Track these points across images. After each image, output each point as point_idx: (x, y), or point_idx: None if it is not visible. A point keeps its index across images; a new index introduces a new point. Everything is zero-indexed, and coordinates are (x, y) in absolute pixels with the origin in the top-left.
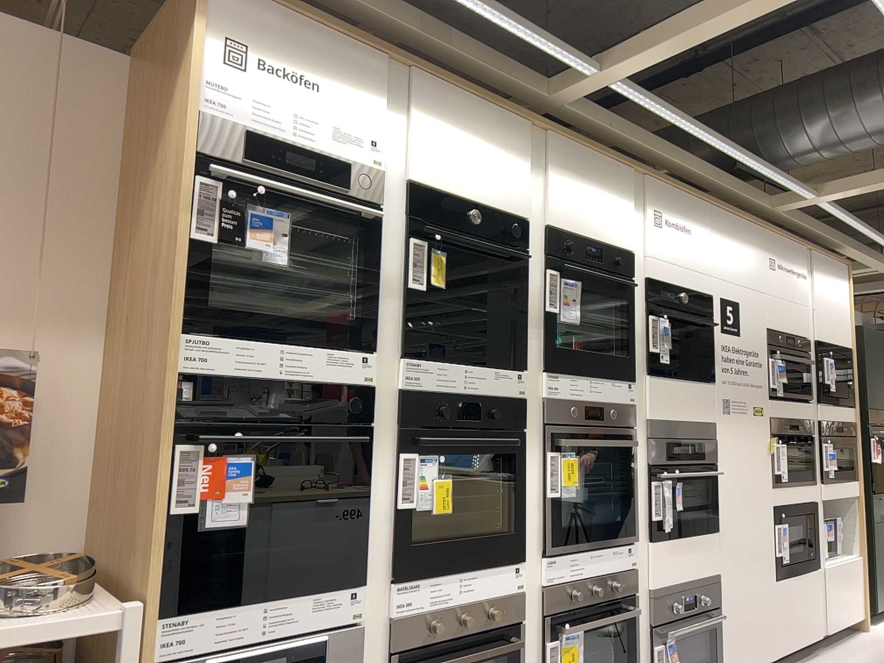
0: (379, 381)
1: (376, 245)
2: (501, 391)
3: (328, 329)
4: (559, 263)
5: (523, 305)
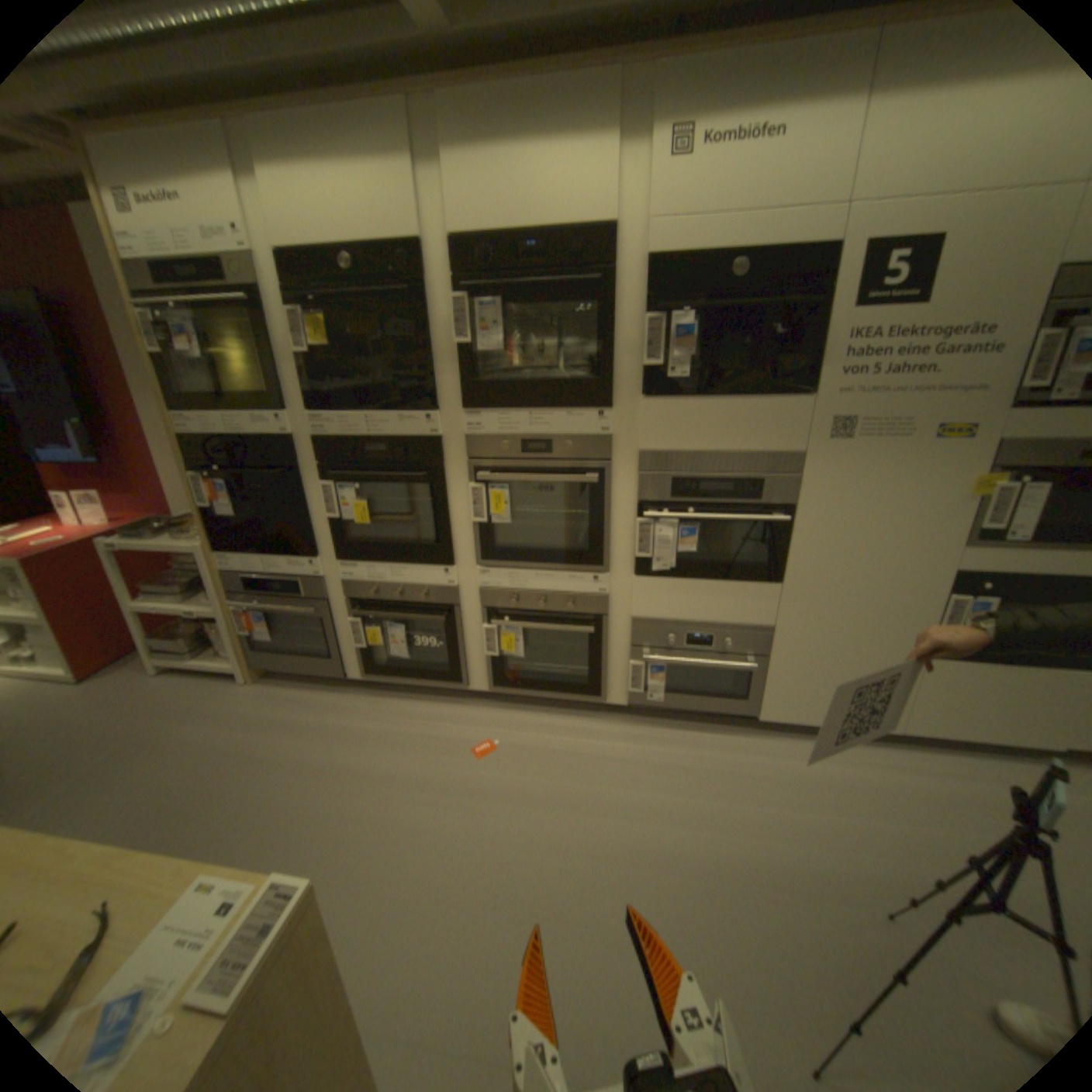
0: (293, 434)
1: (257, 322)
2: (411, 435)
3: (242, 400)
4: (479, 277)
5: (434, 342)
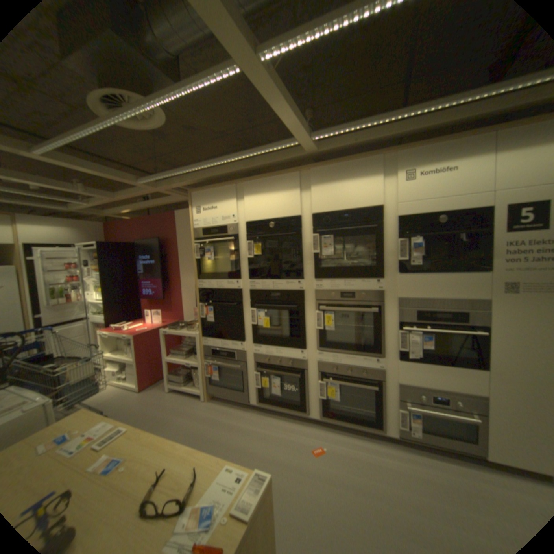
0: (242, 288)
1: (235, 247)
2: (291, 289)
3: (225, 275)
4: (324, 228)
5: (303, 252)
